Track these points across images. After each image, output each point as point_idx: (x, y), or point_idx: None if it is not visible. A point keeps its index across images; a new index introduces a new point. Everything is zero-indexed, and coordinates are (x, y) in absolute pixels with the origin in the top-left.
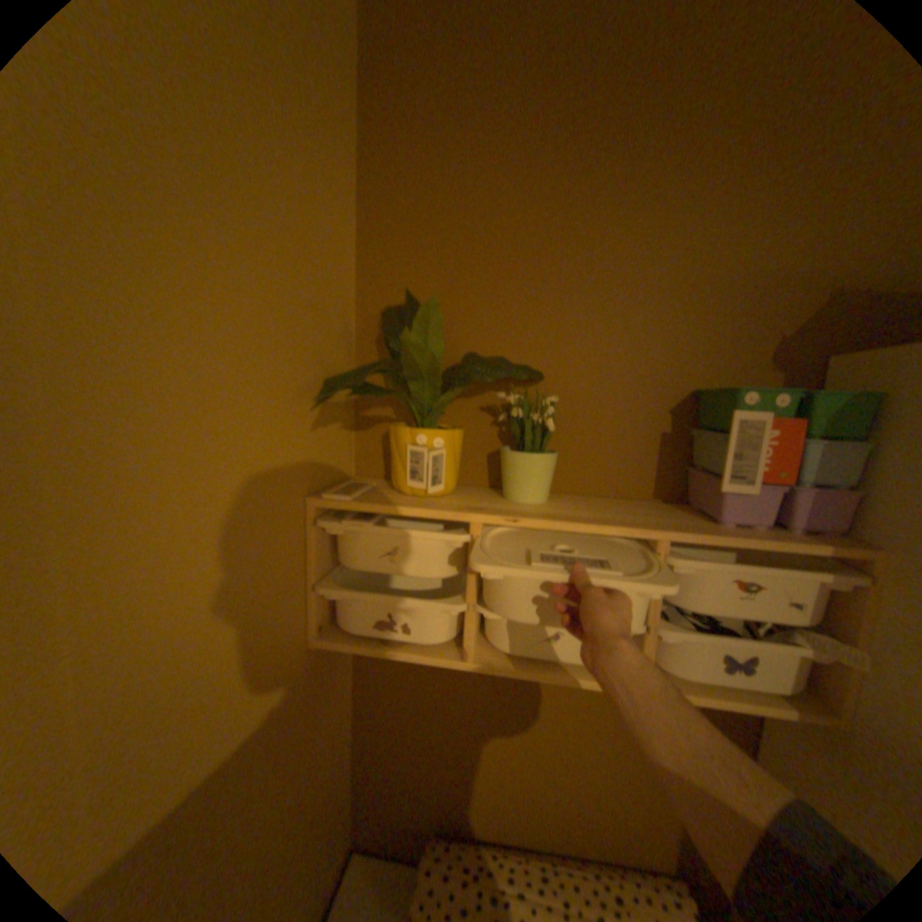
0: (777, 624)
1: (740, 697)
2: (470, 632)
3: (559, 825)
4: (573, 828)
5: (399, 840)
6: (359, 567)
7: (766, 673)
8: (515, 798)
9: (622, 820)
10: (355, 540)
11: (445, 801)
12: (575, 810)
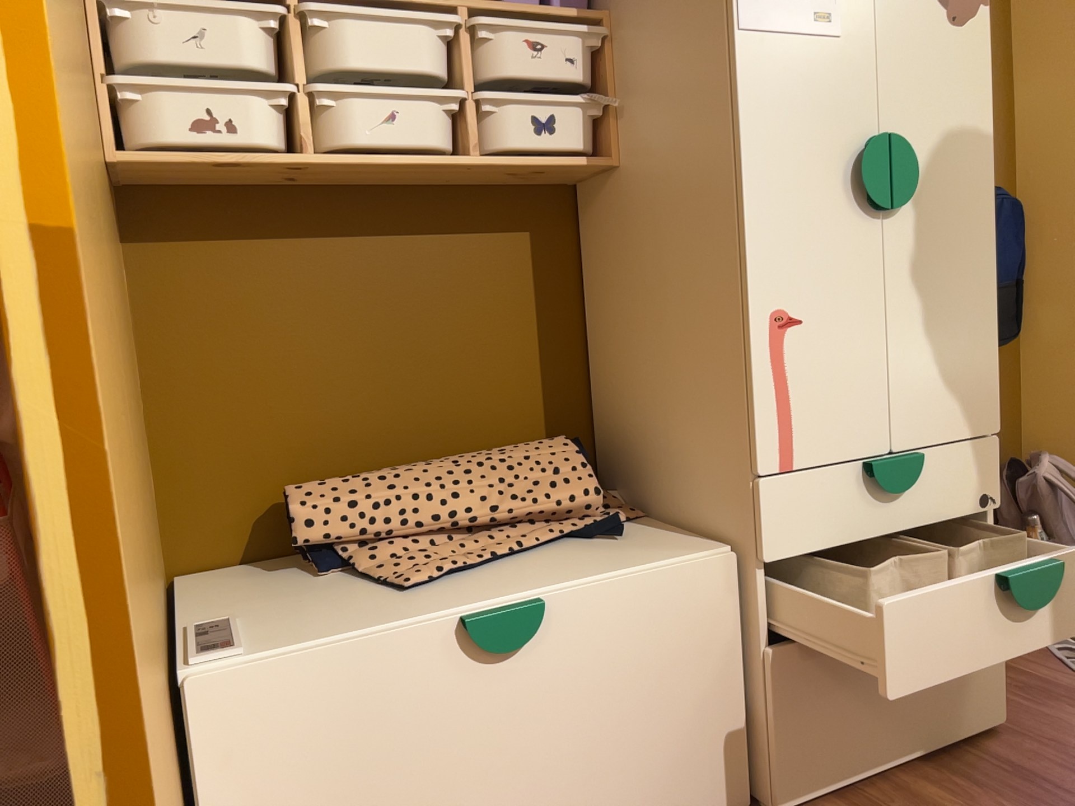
0: (558, 80)
1: (548, 152)
2: (306, 122)
3: (431, 436)
4: (446, 433)
5: (241, 538)
6: (157, 67)
7: (561, 128)
8: (378, 419)
9: (491, 404)
10: (154, 19)
11: (294, 455)
12: (444, 410)
